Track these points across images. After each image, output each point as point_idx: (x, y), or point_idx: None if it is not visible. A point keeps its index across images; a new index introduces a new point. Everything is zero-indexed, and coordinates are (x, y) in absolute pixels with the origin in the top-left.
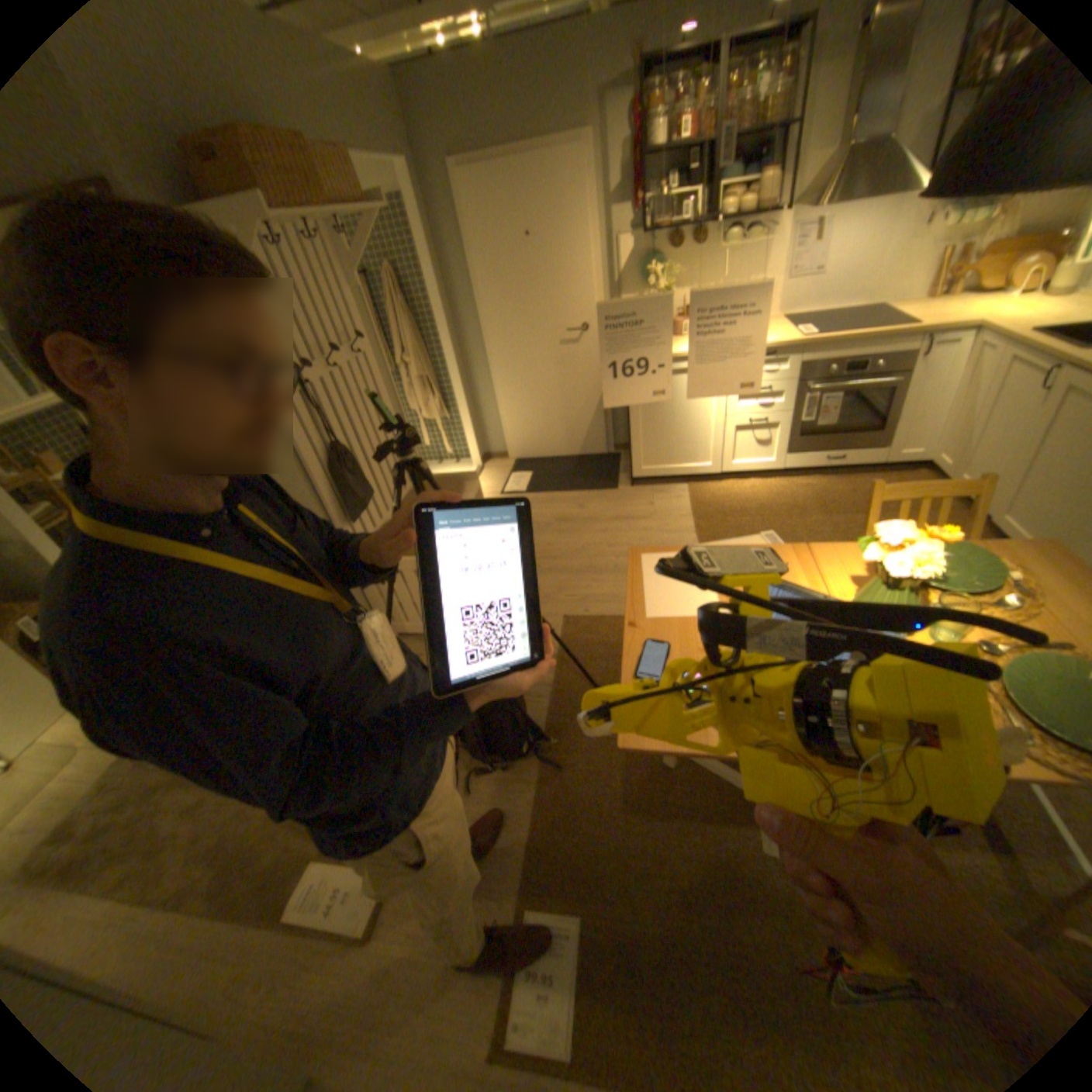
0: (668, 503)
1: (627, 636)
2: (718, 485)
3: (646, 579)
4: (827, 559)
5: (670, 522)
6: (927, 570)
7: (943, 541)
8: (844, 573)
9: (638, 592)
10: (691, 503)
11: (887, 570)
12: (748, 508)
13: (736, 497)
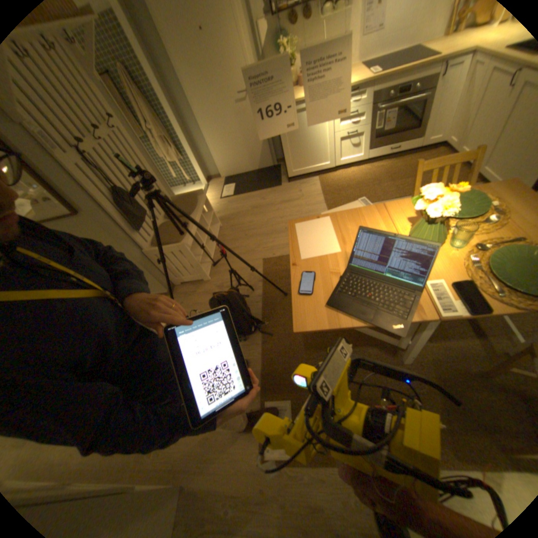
0: (309, 189)
1: (292, 271)
2: (334, 174)
3: (299, 238)
4: (394, 210)
5: (311, 199)
6: (448, 209)
7: (456, 189)
8: (404, 216)
9: (295, 246)
10: (321, 187)
11: (427, 212)
12: (351, 184)
13: (344, 179)
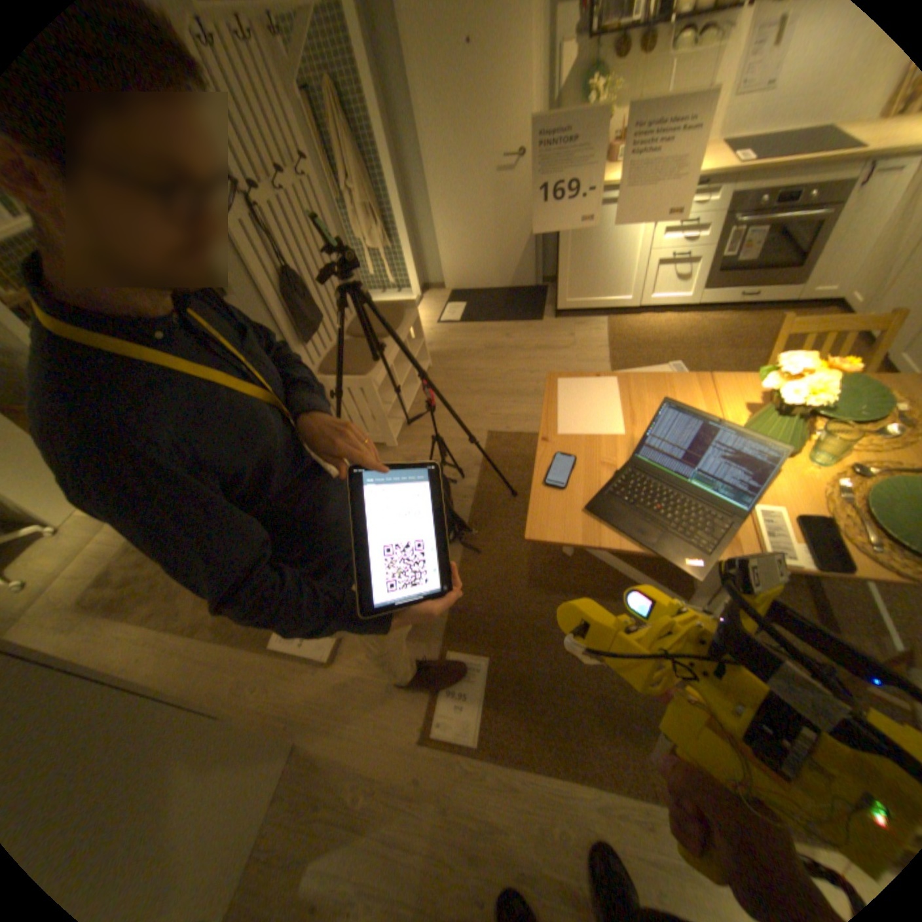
0: (588, 335)
1: (540, 449)
2: (636, 318)
3: (561, 401)
4: (728, 387)
5: (588, 352)
6: (819, 399)
7: (841, 373)
8: (741, 400)
9: (553, 412)
10: (608, 335)
11: (782, 399)
12: (661, 341)
13: (651, 330)
